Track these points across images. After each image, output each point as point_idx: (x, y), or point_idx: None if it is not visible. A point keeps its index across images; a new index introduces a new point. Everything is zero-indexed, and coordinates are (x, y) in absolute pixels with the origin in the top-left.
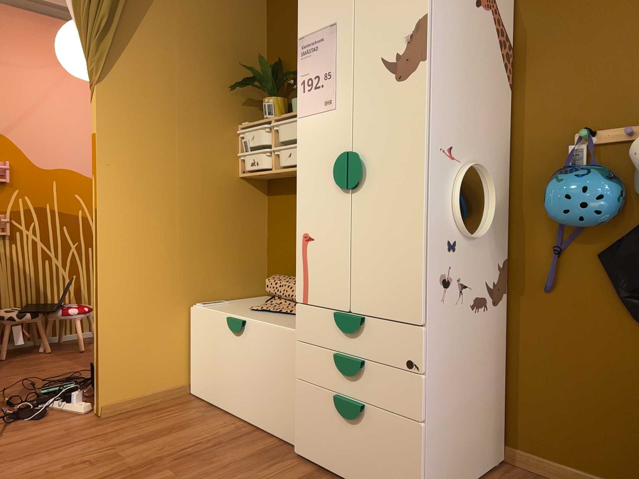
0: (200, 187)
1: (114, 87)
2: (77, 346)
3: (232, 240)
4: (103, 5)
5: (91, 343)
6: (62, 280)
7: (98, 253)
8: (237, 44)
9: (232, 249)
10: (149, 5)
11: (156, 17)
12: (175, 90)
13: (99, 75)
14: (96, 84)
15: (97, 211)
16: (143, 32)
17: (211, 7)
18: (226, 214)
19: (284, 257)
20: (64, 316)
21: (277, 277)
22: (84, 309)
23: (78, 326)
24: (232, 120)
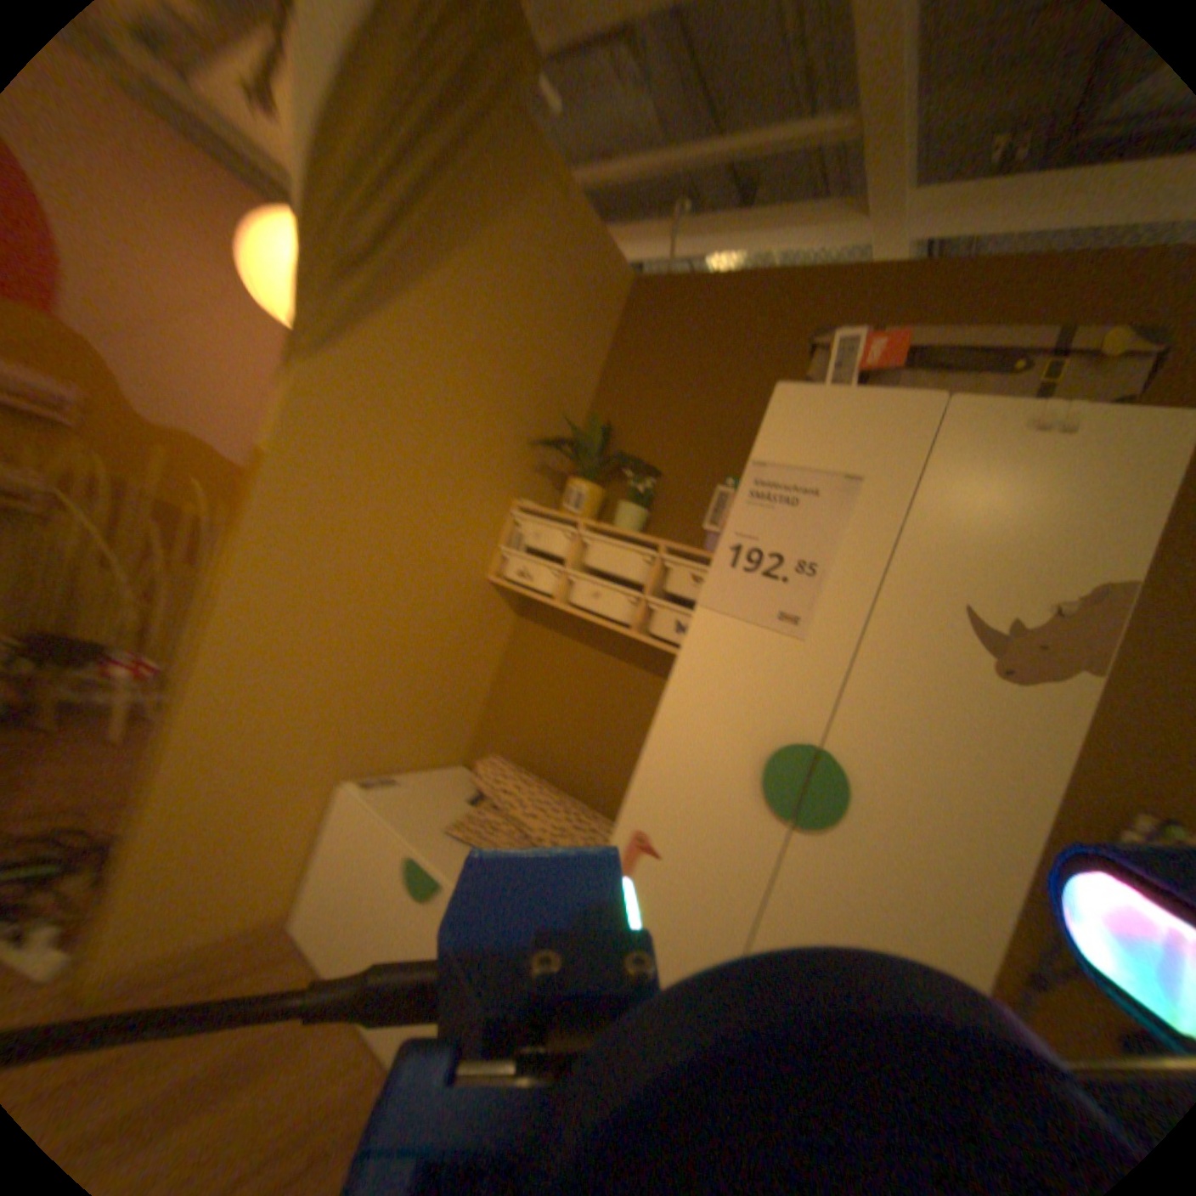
0: (422, 586)
1: (330, 373)
2: (105, 727)
3: (442, 678)
4: (366, 209)
5: (134, 722)
6: (116, 605)
7: (183, 685)
8: (556, 373)
9: (437, 692)
10: (448, 249)
11: (452, 276)
12: (439, 415)
13: (309, 340)
14: (296, 355)
15: (211, 603)
16: (419, 294)
17: (541, 300)
18: (448, 637)
19: (514, 724)
20: (95, 678)
21: (500, 769)
22: (138, 674)
23: (116, 699)
24: (508, 490)
